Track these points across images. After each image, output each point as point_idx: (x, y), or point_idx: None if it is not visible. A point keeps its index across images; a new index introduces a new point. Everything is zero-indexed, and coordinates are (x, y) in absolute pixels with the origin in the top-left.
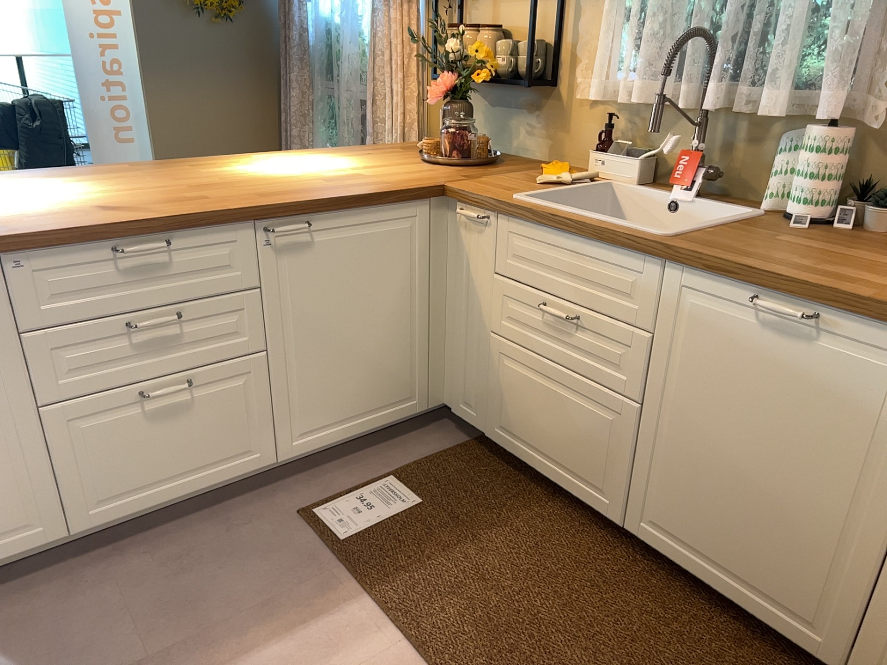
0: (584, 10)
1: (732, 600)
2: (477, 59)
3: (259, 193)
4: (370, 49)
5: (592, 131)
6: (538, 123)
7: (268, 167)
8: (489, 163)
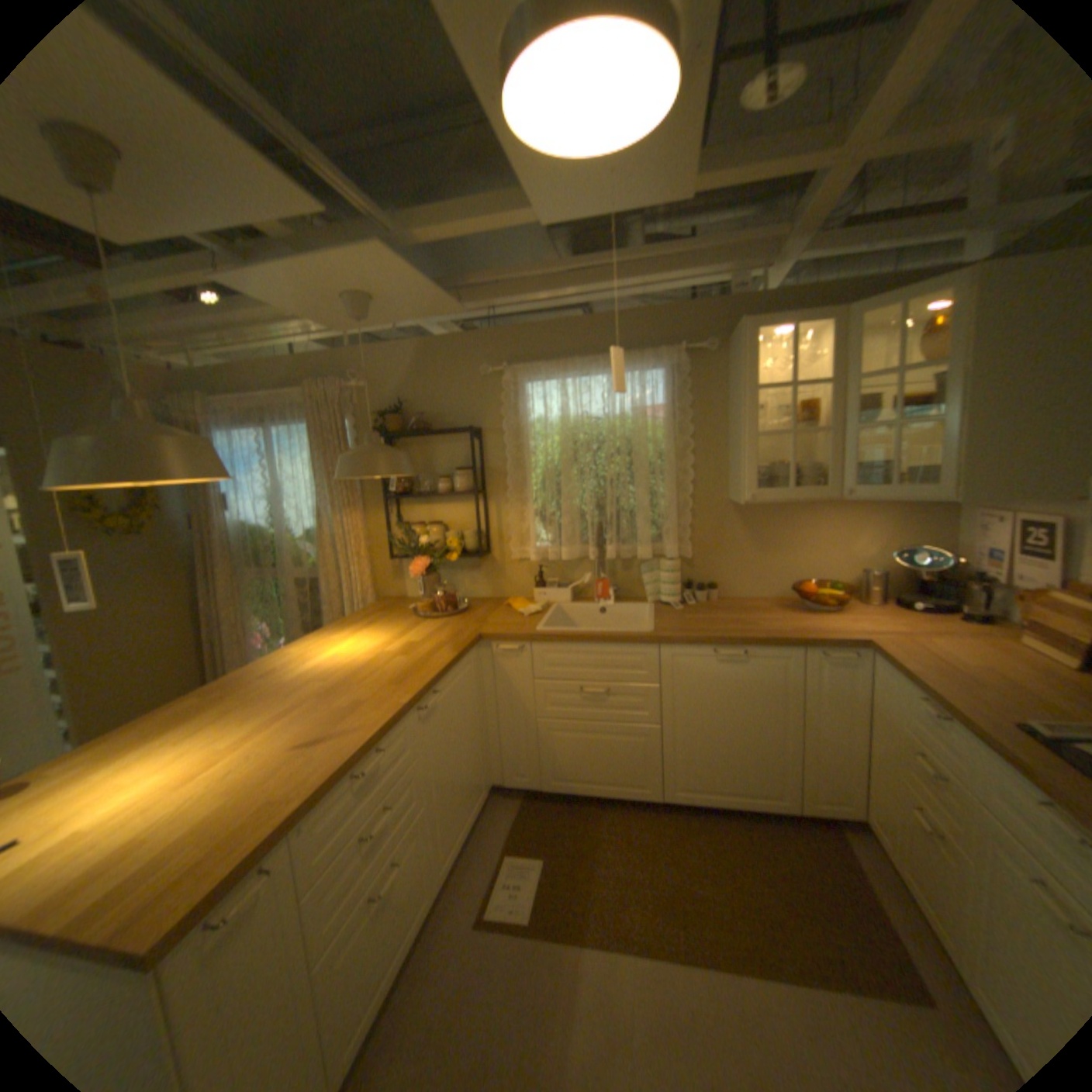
0: (510, 511)
1: (738, 810)
2: (444, 545)
3: (385, 683)
4: (315, 543)
5: (524, 575)
6: (481, 576)
7: (328, 658)
8: (467, 608)
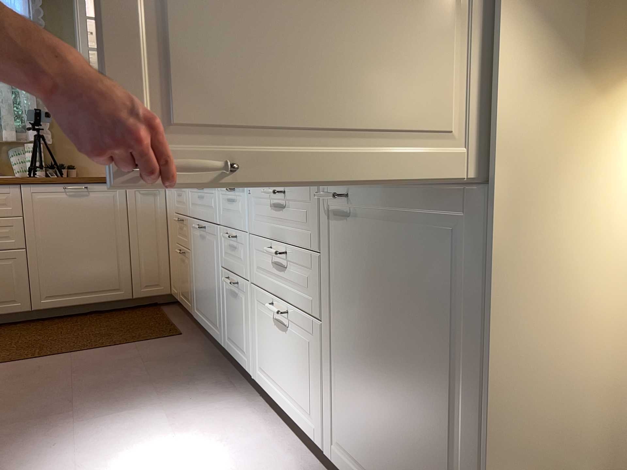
0: None
1: (90, 303)
2: None
3: None
4: None
5: None
6: None
7: None
8: None
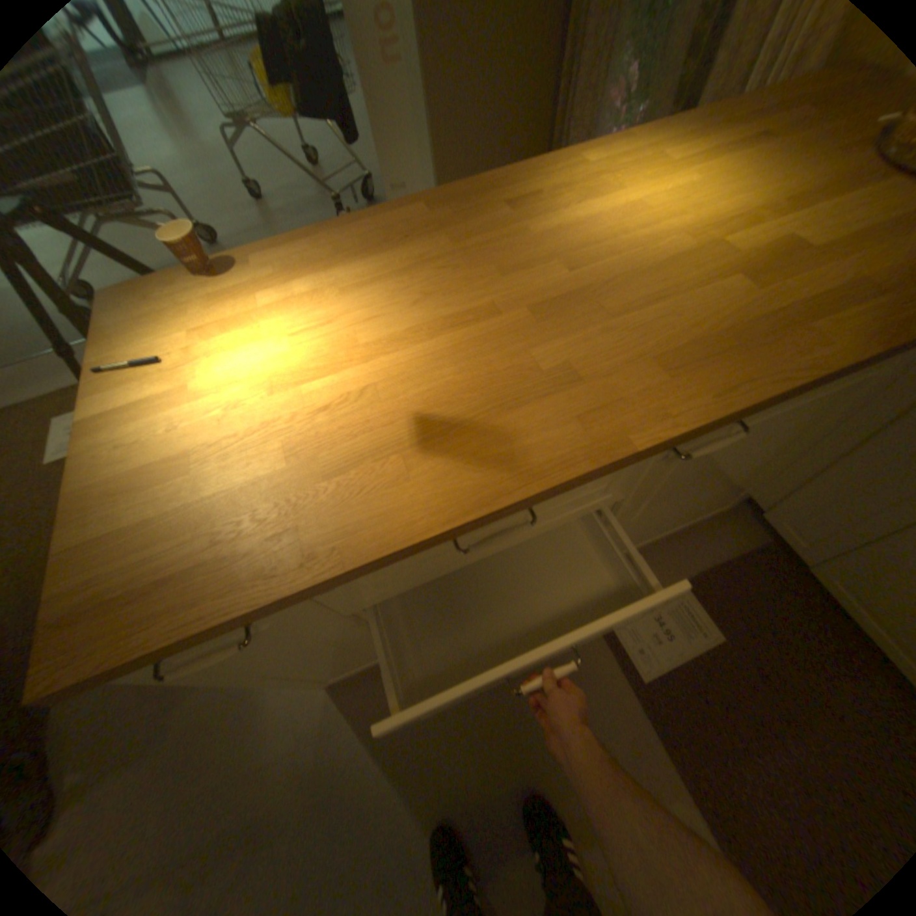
0: None
1: None
2: None
3: (657, 345)
4: None
5: None
6: None
7: (625, 203)
8: None
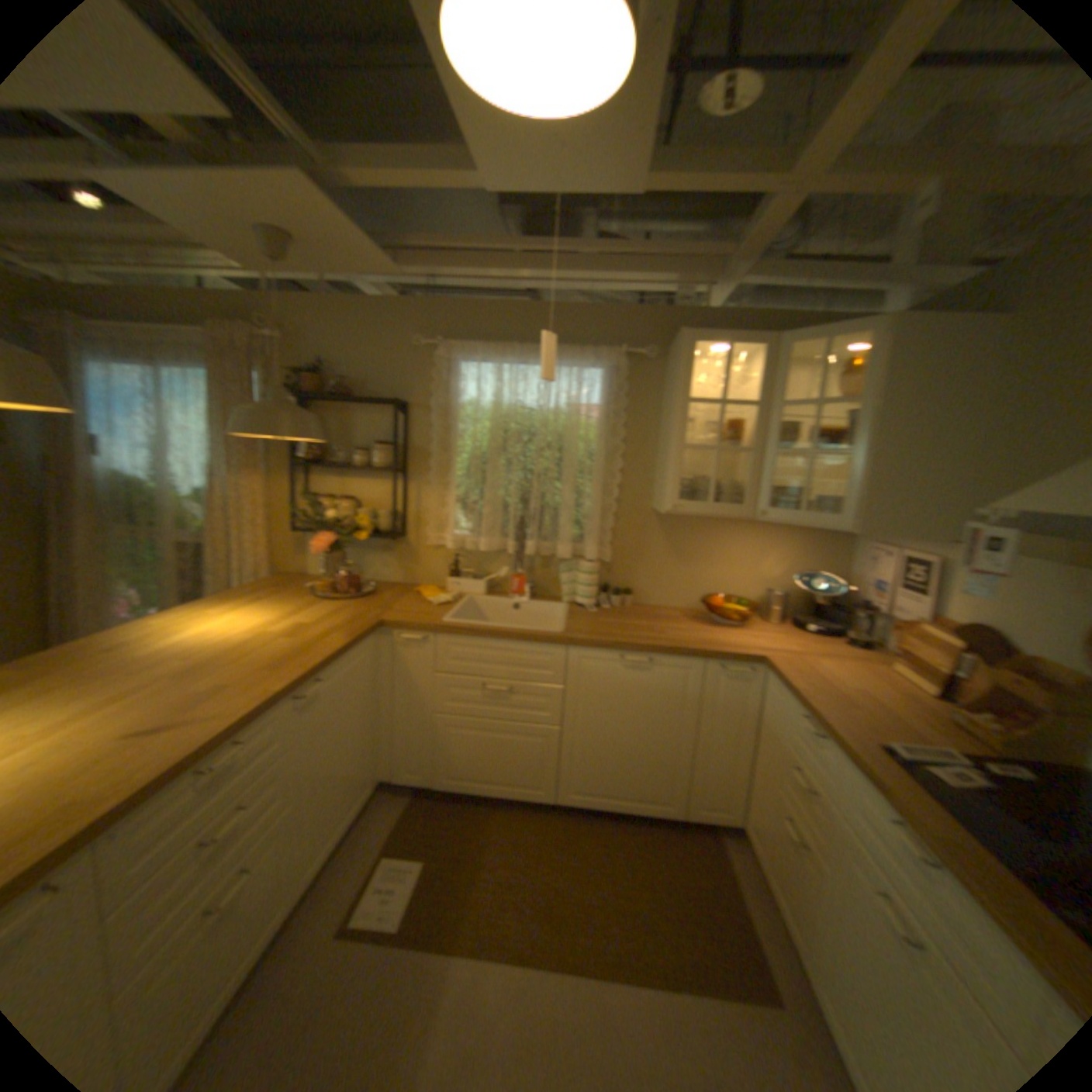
0: (433, 494)
1: (630, 815)
2: (357, 522)
3: (264, 666)
4: (210, 505)
5: (442, 563)
6: (396, 559)
7: (202, 634)
8: (376, 592)
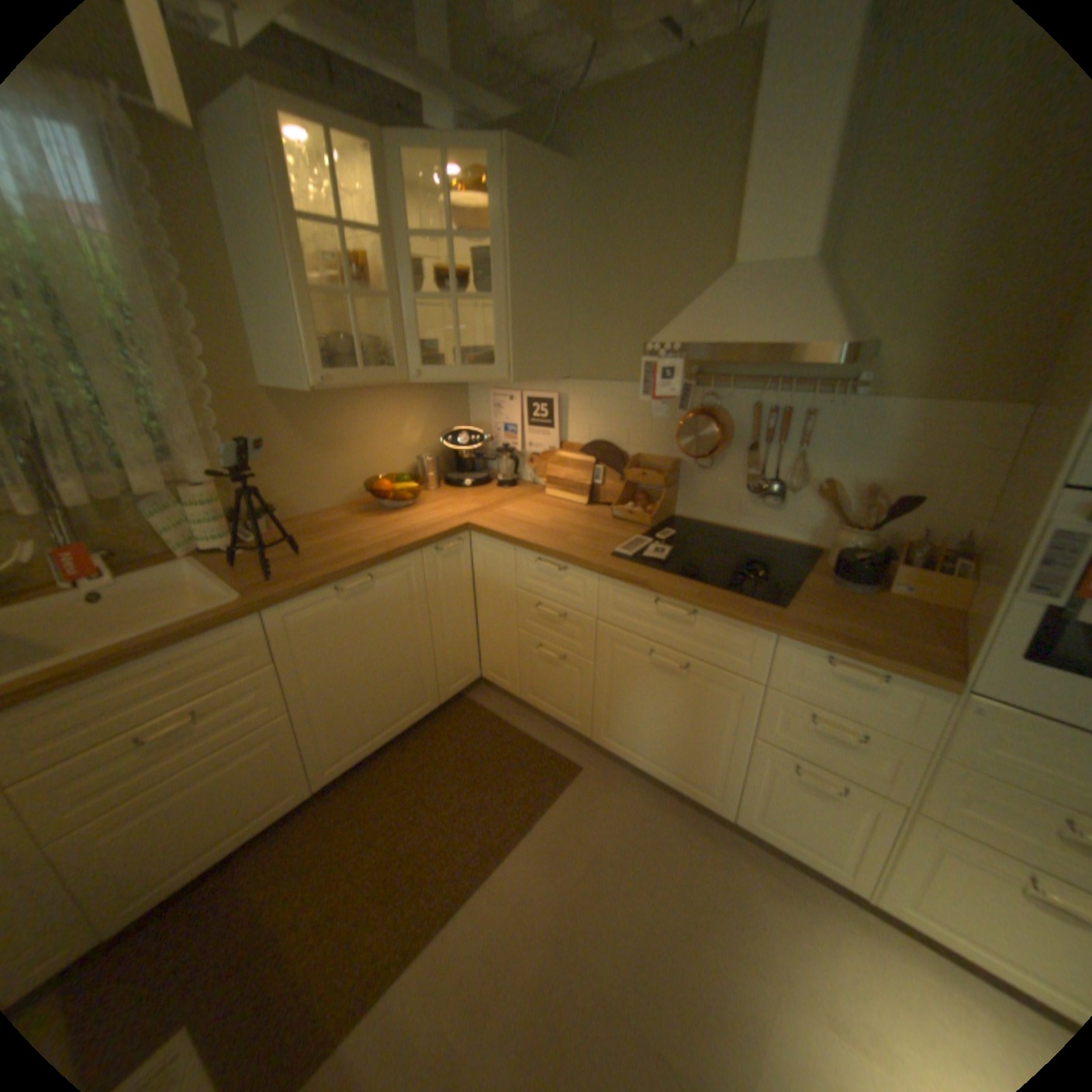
0: None
1: (391, 740)
2: None
3: None
4: None
5: None
6: None
7: None
8: None
